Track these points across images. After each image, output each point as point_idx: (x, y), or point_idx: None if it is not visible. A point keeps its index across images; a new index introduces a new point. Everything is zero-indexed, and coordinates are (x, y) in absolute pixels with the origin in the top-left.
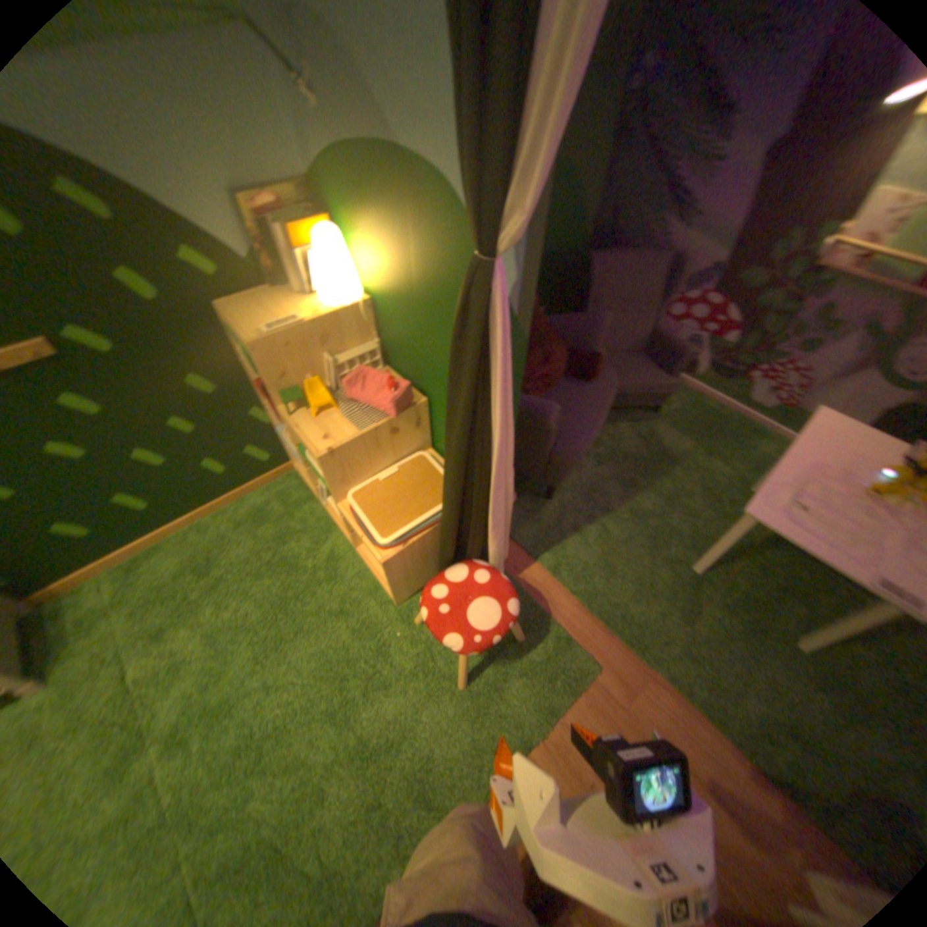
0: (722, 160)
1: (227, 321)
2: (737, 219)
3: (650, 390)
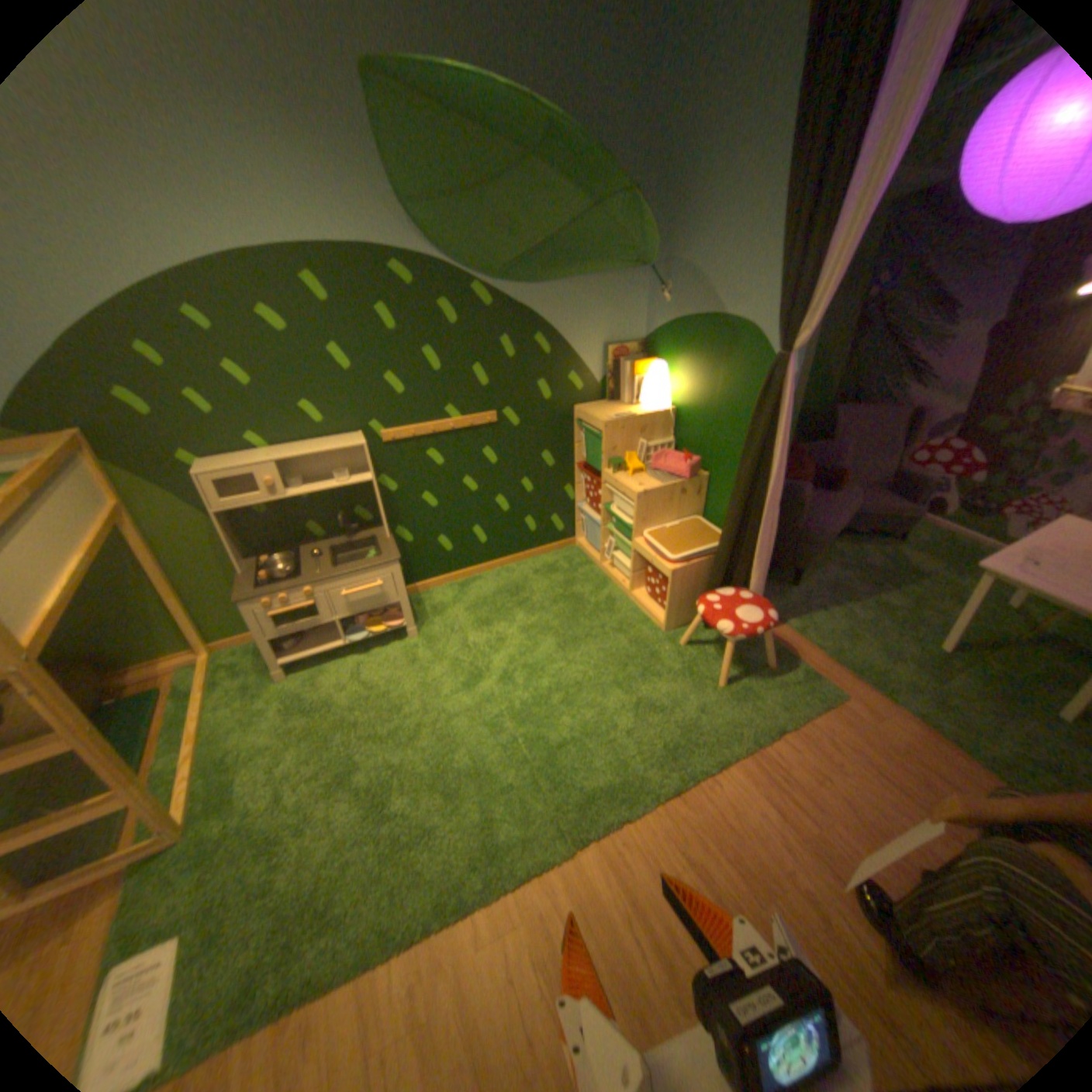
0: (951, 338)
1: (585, 415)
2: (970, 380)
3: (893, 512)
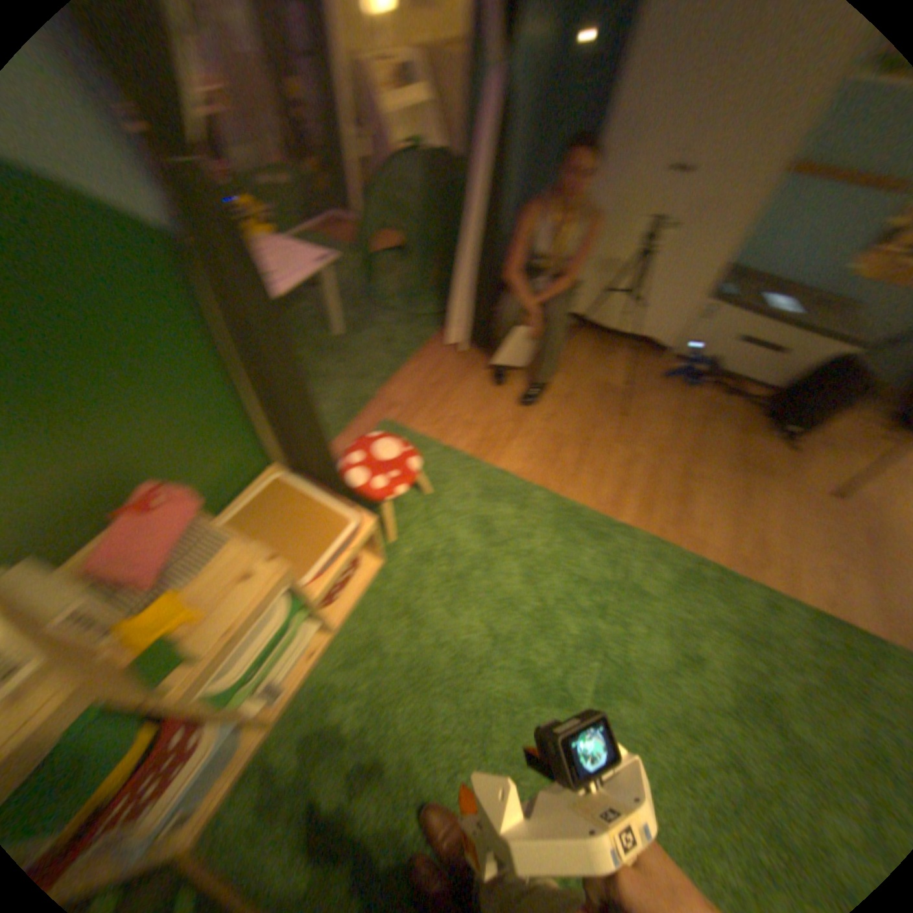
0: None
1: None
2: None
3: None
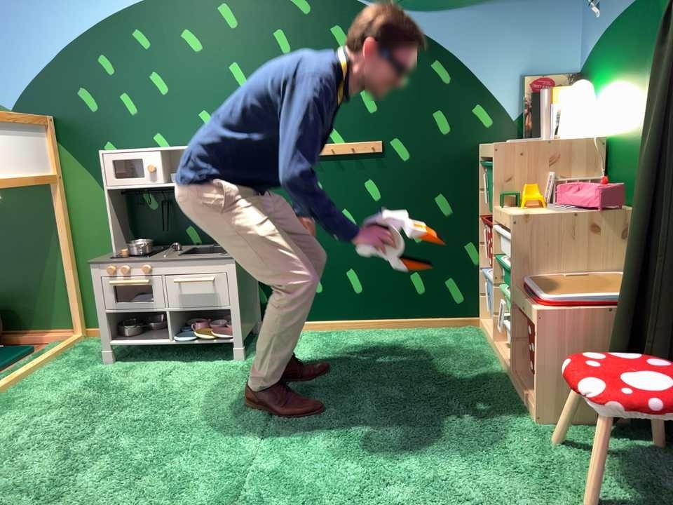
0: None
1: (486, 146)
2: None
3: None
